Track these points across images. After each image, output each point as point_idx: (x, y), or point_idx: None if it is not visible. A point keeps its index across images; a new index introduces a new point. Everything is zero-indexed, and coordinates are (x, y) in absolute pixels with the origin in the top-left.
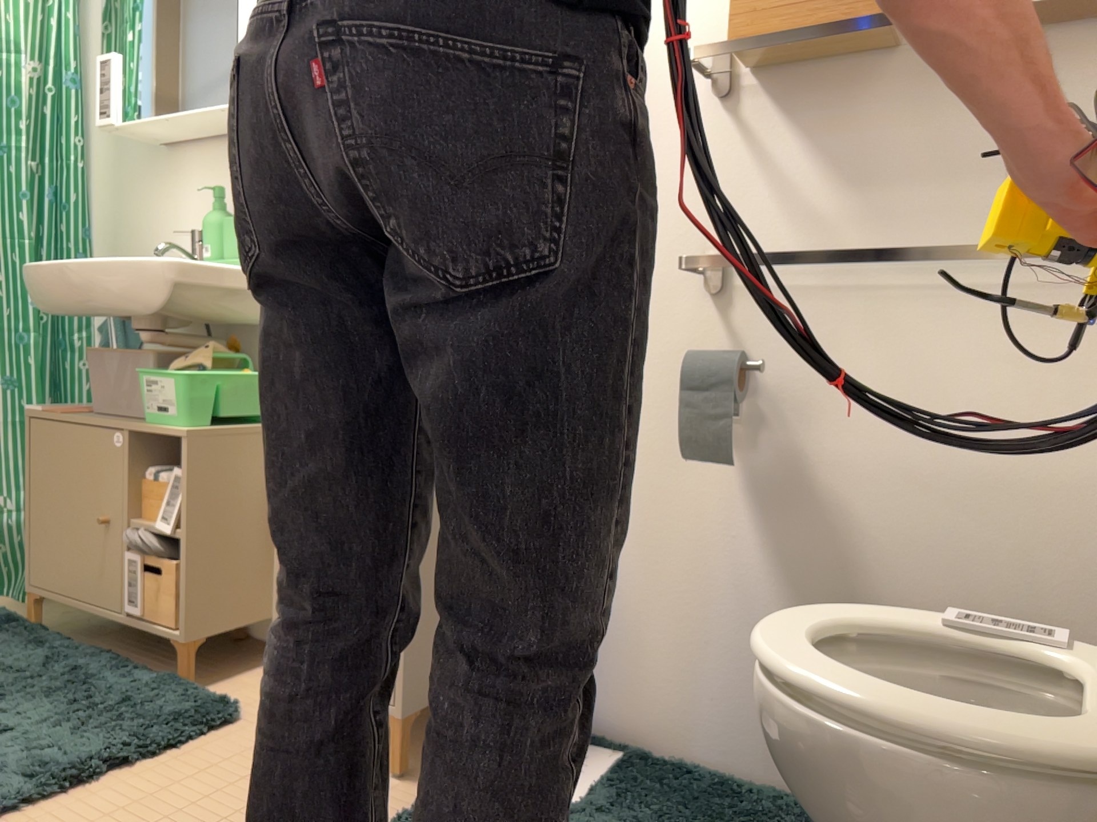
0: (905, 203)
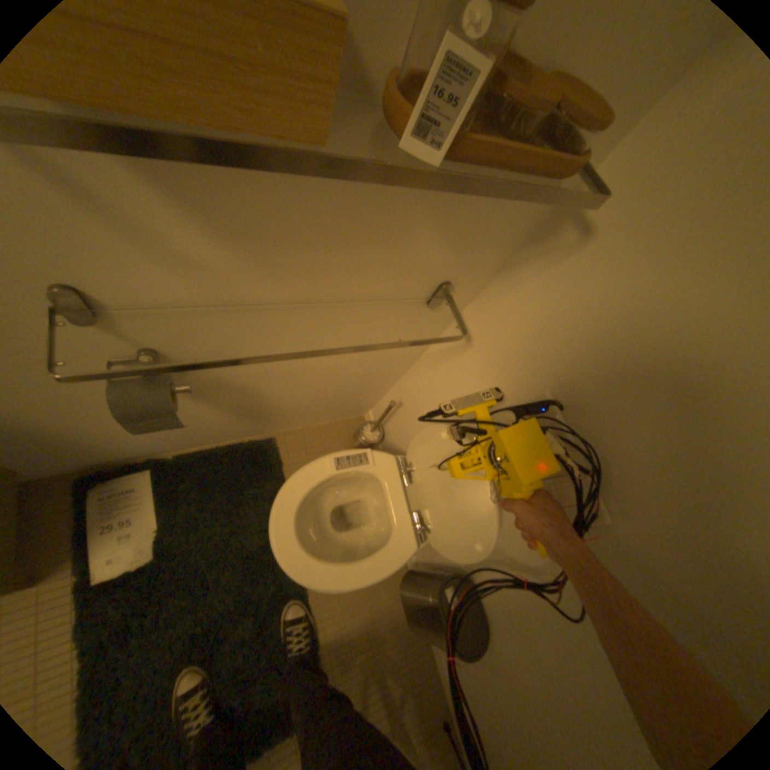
0: (301, 258)
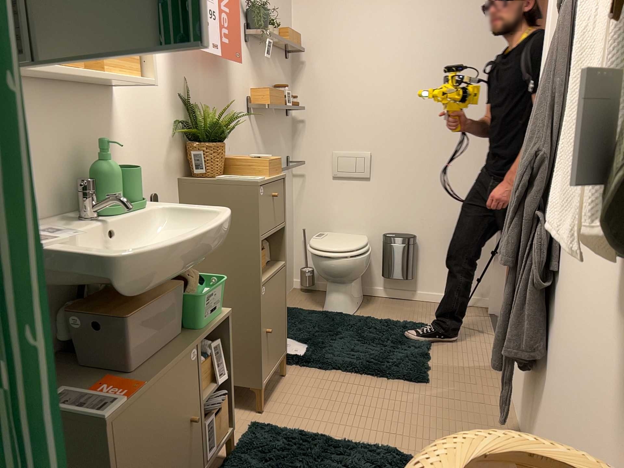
0: (271, 150)
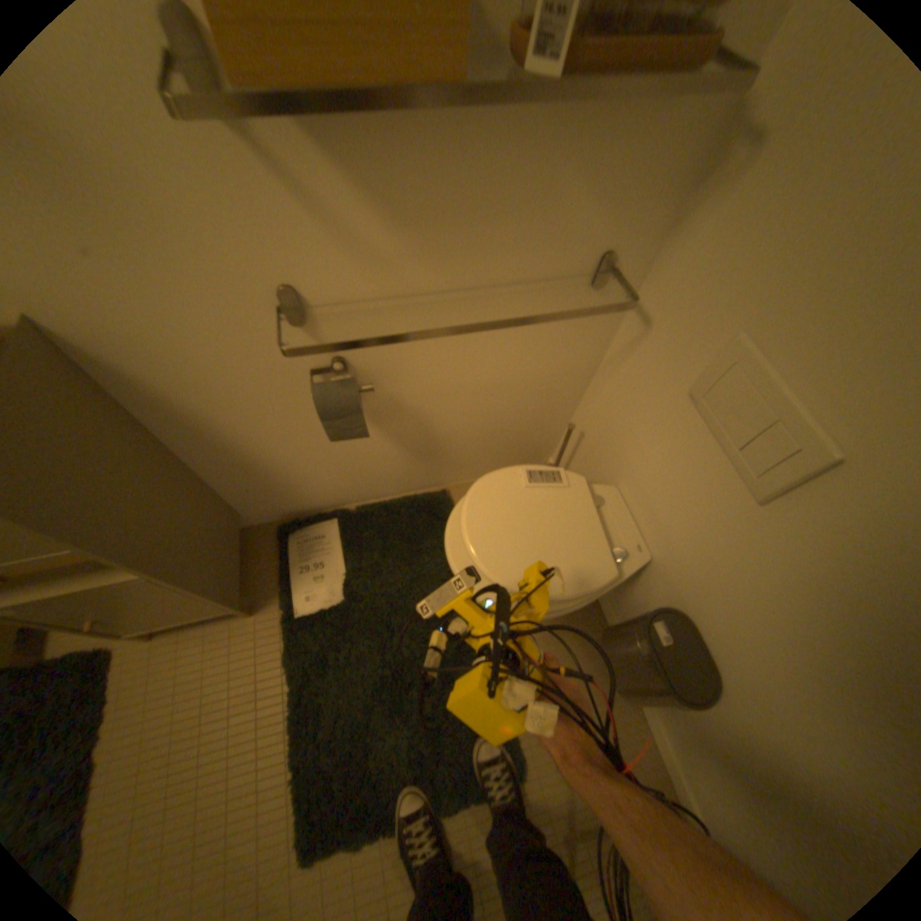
0: (458, 236)
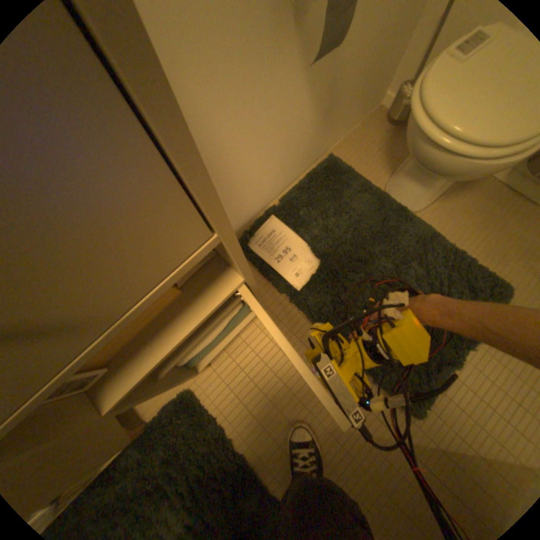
0: None
